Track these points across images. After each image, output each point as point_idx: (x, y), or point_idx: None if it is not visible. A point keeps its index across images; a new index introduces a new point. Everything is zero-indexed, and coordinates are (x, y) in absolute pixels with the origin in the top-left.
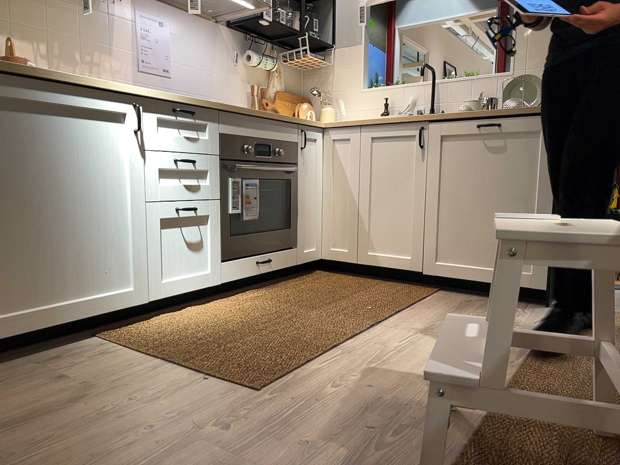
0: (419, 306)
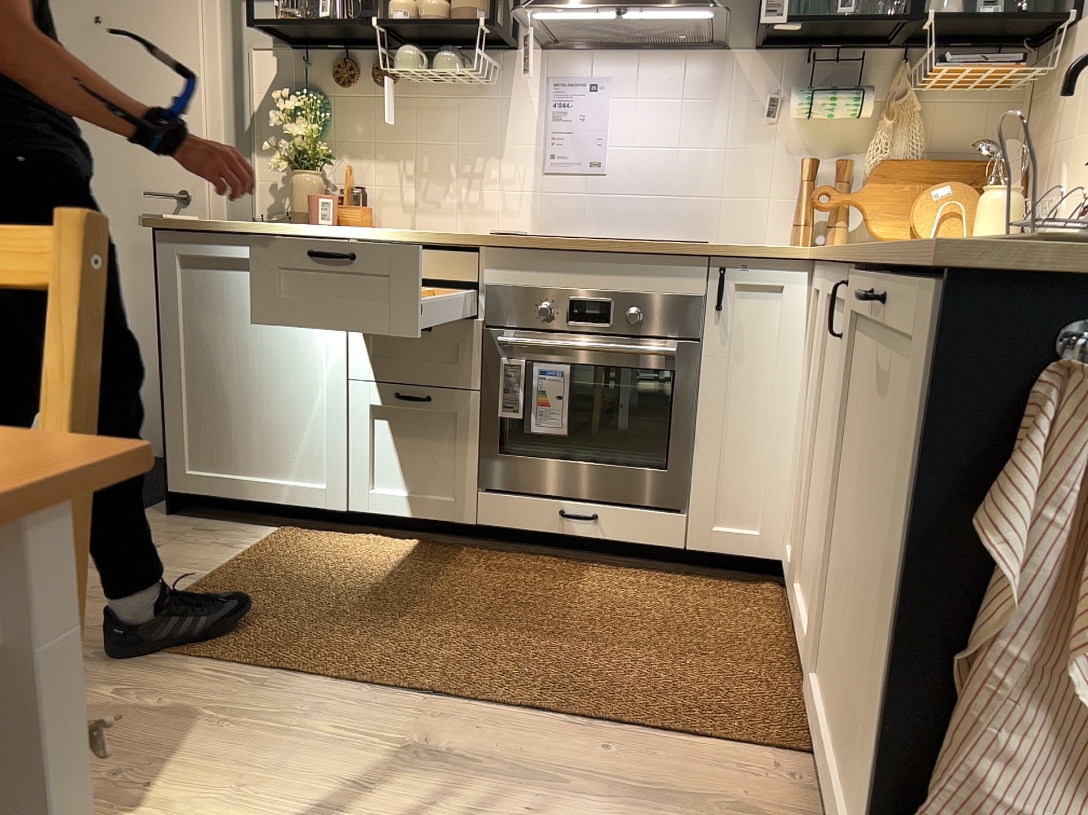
0: (589, 729)
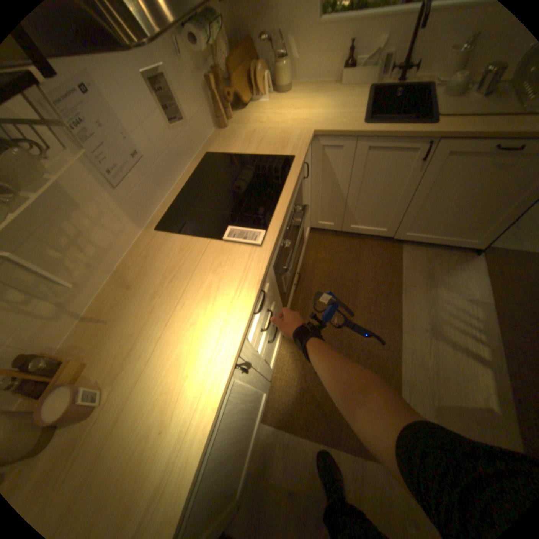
0: (410, 289)
